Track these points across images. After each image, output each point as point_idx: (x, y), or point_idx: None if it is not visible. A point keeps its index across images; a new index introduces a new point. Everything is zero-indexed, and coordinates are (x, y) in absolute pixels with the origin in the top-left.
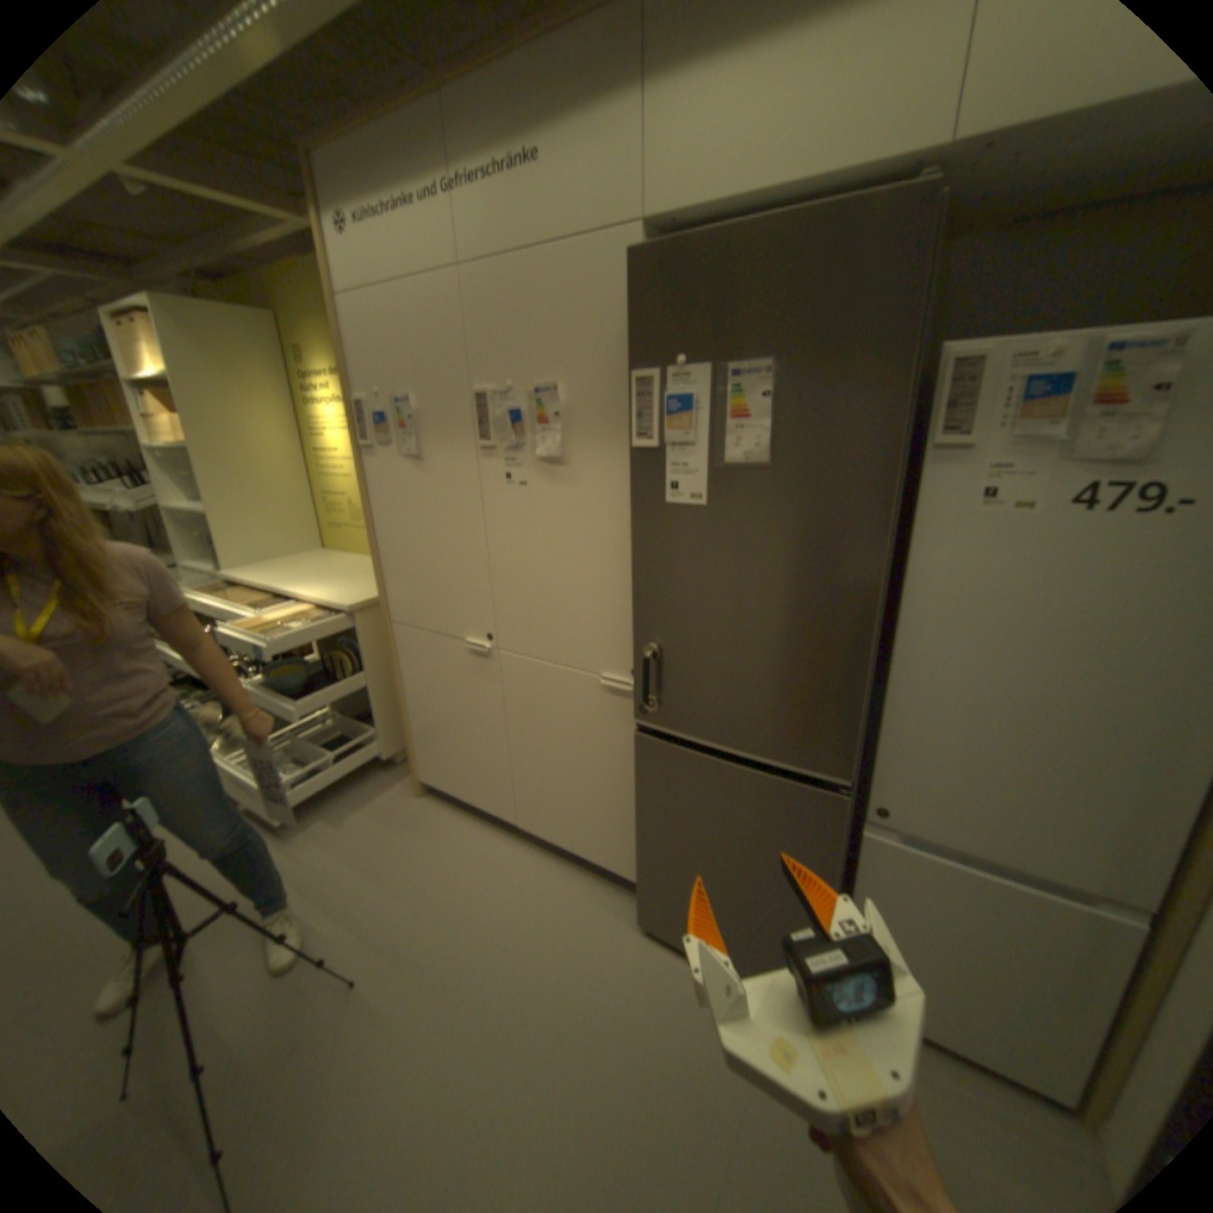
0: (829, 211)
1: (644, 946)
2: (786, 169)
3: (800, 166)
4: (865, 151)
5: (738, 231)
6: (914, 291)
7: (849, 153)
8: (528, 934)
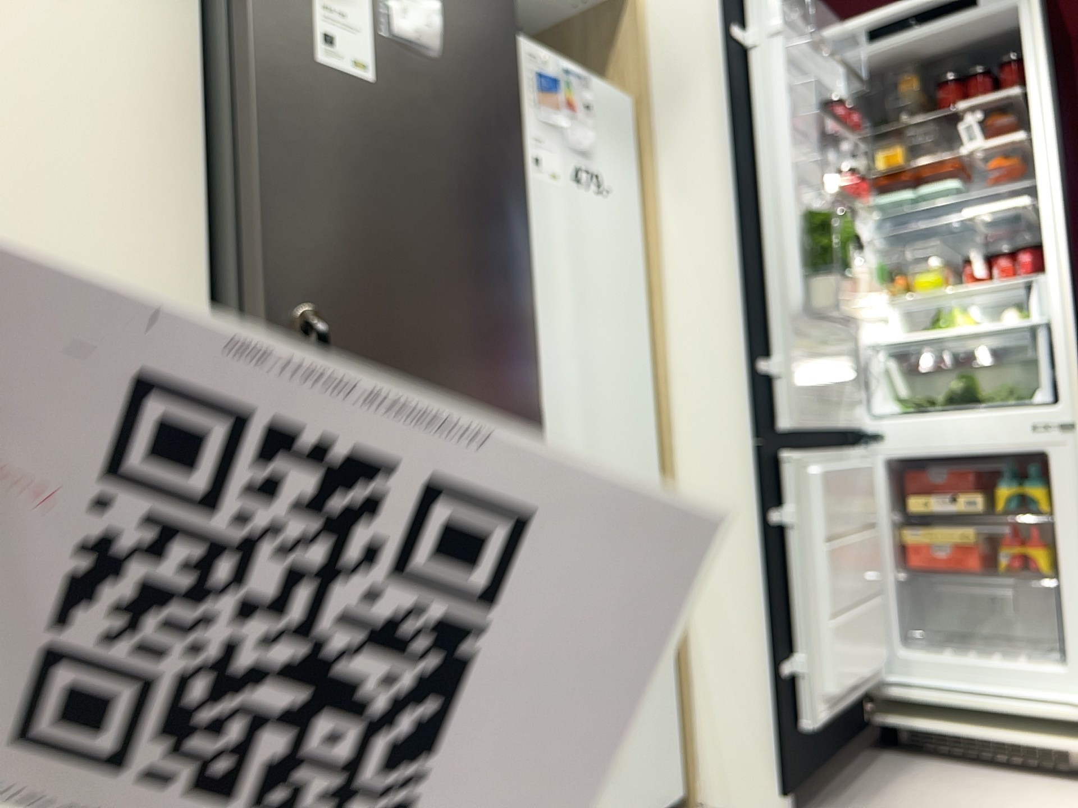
0: None
1: None
2: None
3: None
4: None
5: None
6: None
7: None
8: None
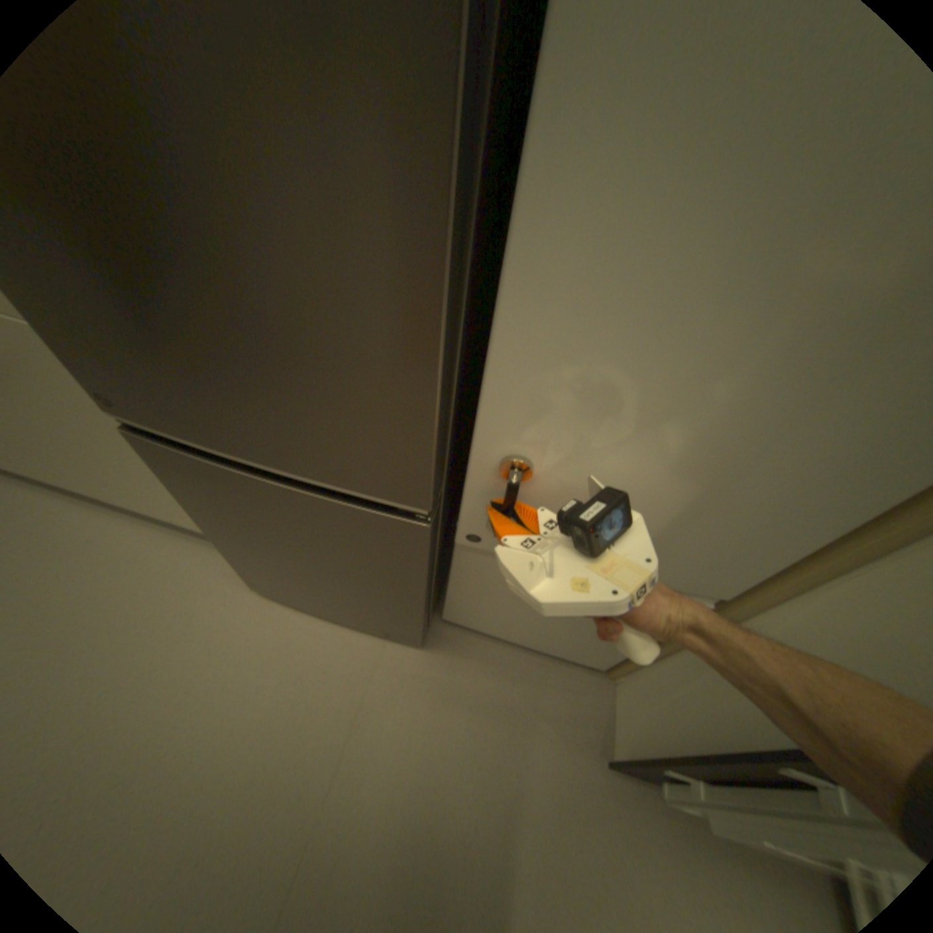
0: None
1: (261, 605)
2: None
3: None
4: None
5: None
6: None
7: None
8: (123, 620)
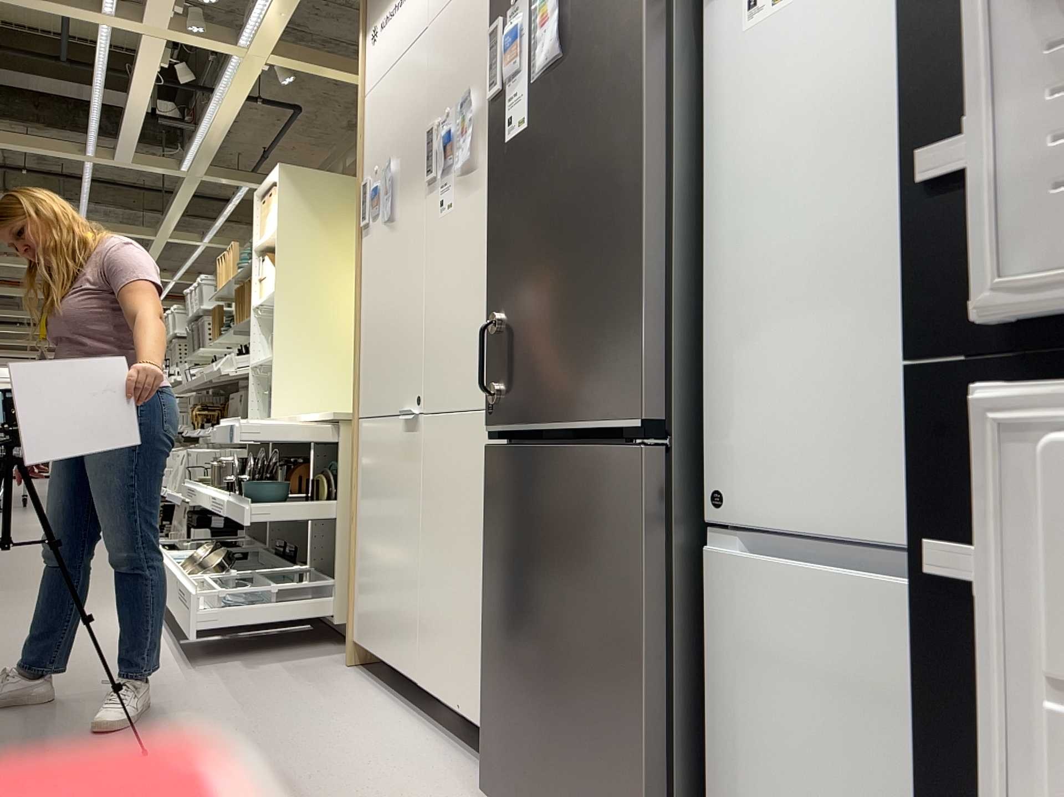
0: None
1: None
2: None
3: None
4: None
5: None
6: None
7: None
8: (348, 778)
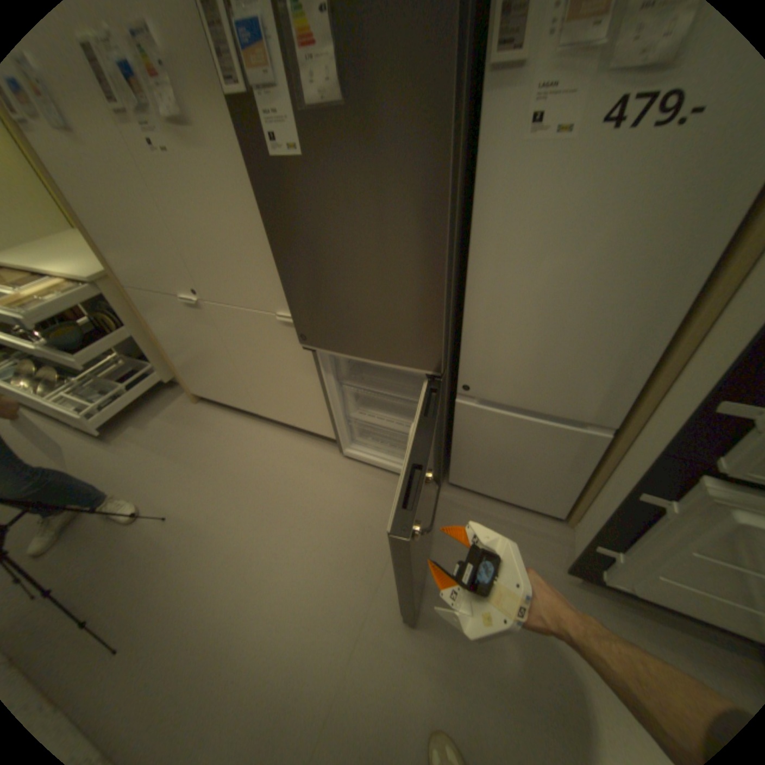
0: None
1: (340, 472)
2: None
3: None
4: None
5: None
6: None
7: None
8: (270, 476)
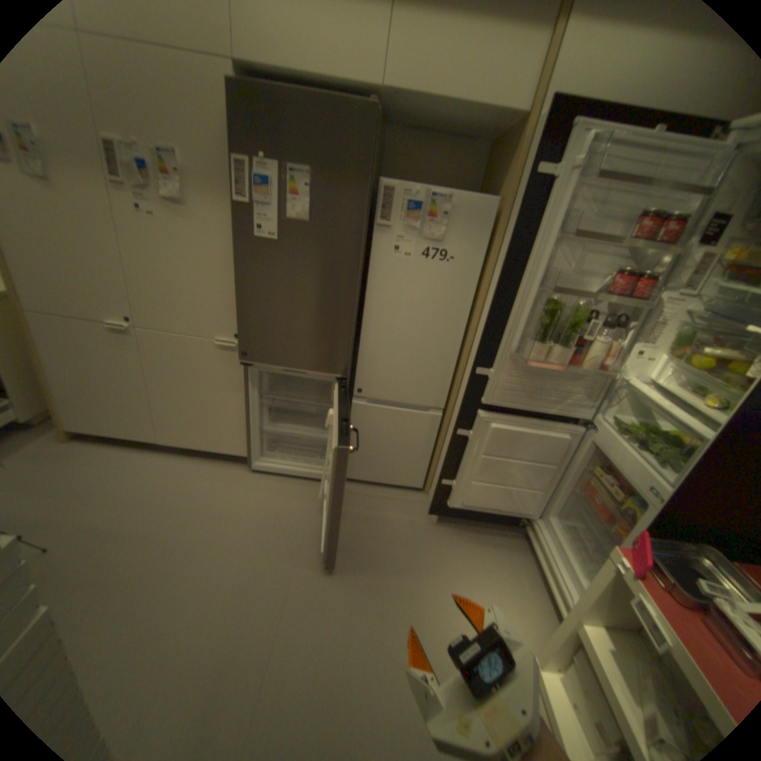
0: (334, 99)
1: (249, 483)
2: (313, 65)
3: (320, 66)
4: (349, 73)
5: (291, 91)
6: (369, 151)
7: (343, 70)
8: (176, 494)
